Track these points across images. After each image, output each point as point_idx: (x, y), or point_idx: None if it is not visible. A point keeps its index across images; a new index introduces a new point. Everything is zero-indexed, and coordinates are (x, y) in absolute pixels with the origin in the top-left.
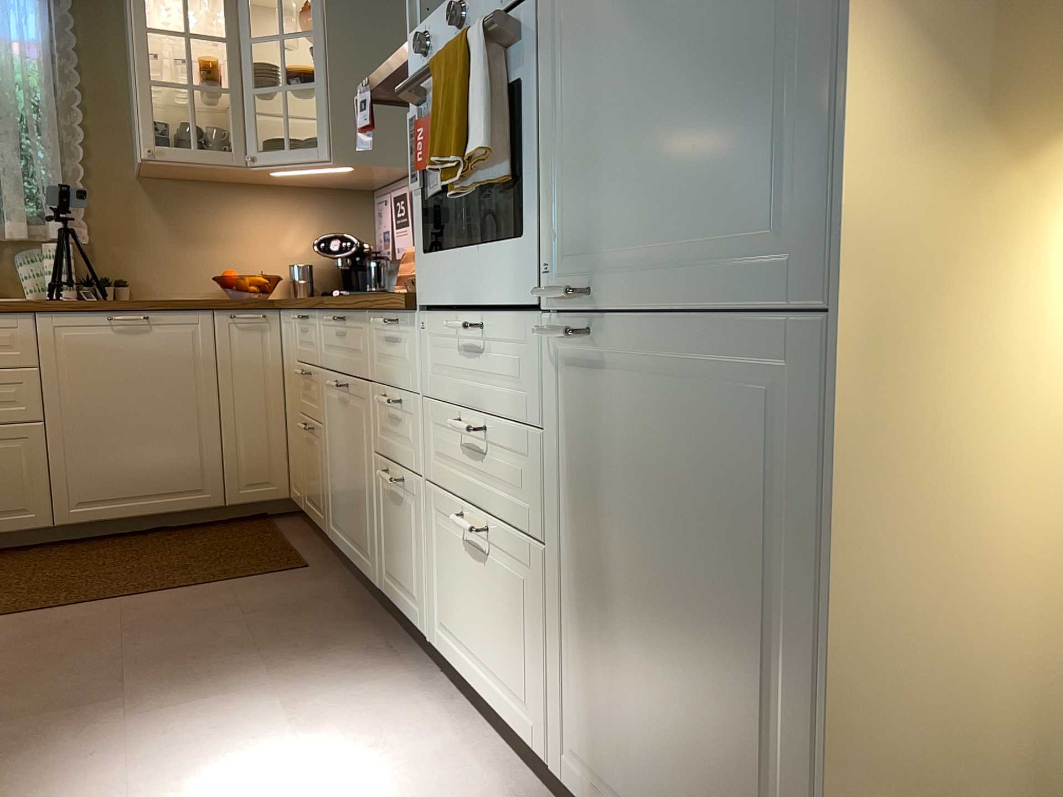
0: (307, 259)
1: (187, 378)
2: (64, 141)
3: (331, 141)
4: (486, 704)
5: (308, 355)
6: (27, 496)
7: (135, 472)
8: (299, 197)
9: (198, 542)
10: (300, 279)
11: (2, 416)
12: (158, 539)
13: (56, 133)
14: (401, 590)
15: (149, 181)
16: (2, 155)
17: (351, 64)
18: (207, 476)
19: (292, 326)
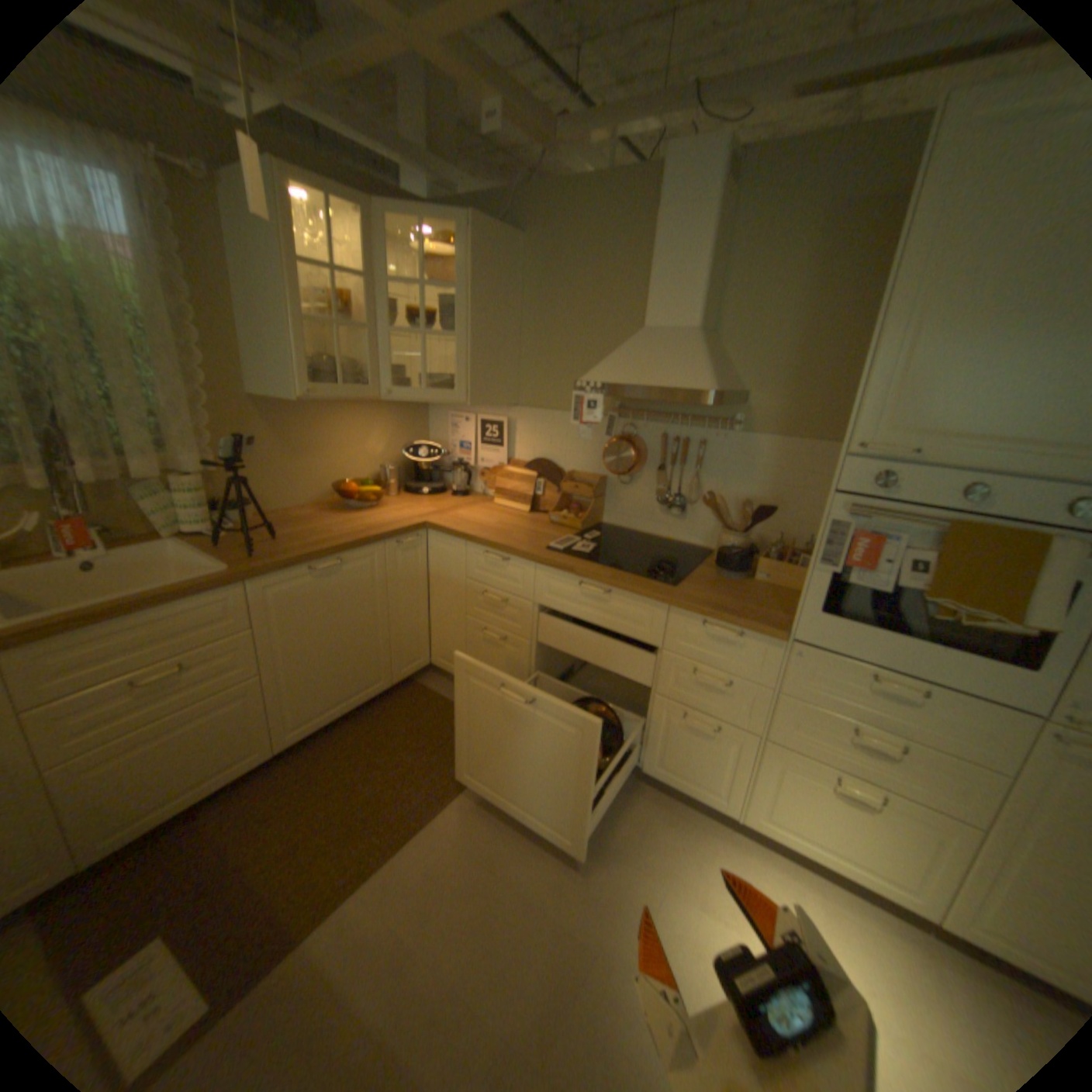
0: (385, 460)
1: (368, 603)
2: (171, 362)
3: (466, 388)
4: (836, 873)
5: (503, 587)
6: (251, 744)
7: (334, 689)
8: (379, 407)
9: (396, 729)
10: (393, 482)
11: (224, 686)
12: (356, 733)
13: (173, 358)
14: (687, 782)
15: (258, 400)
16: (114, 386)
17: (483, 322)
18: (382, 672)
19: (462, 553)
